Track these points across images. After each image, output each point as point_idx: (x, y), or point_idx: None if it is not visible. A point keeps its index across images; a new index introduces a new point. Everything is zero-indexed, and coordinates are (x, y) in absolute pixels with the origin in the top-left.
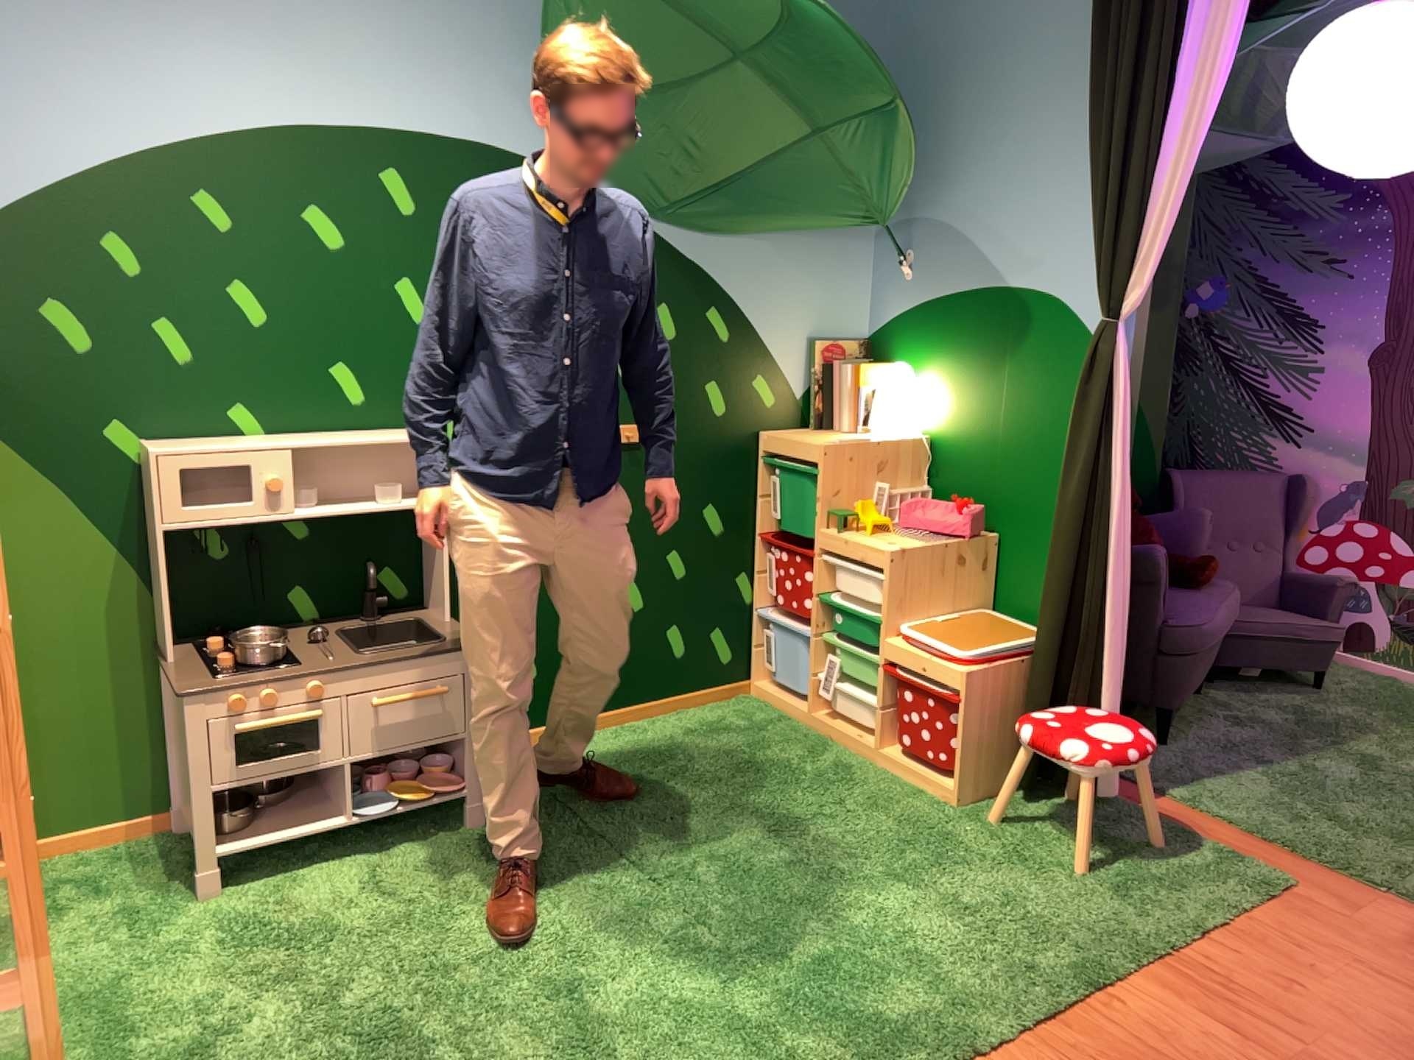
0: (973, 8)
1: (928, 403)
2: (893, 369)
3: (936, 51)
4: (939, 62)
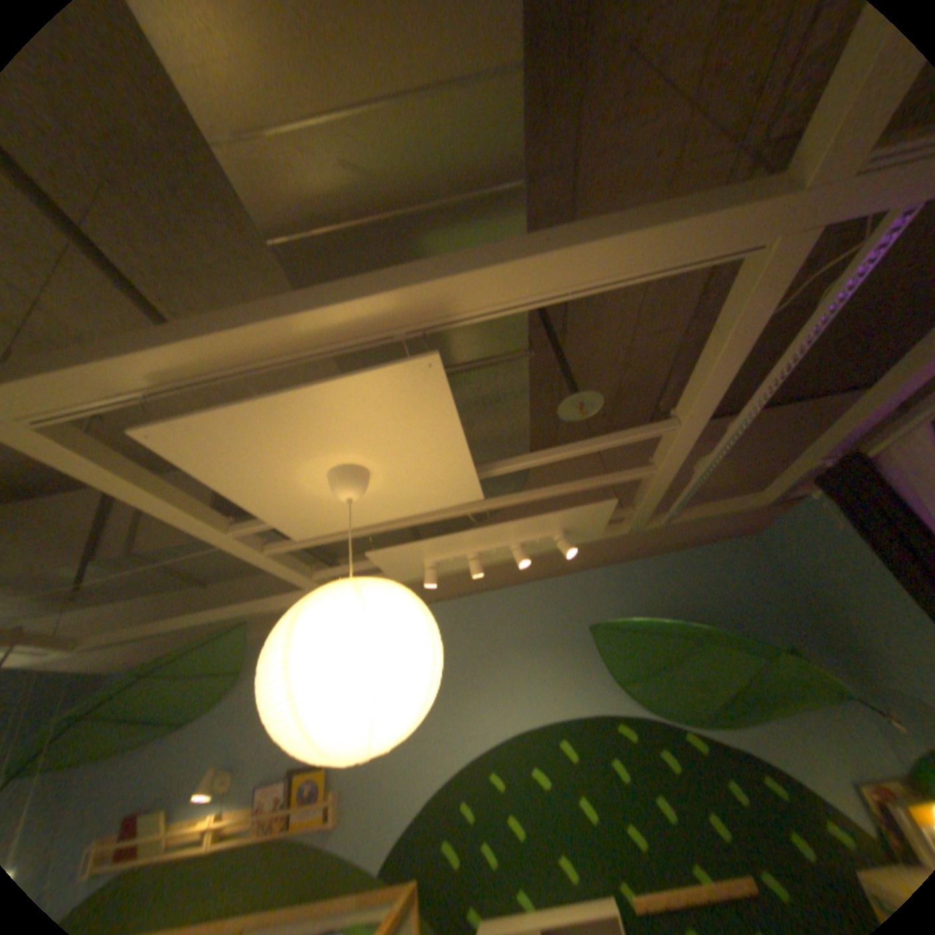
0: (827, 566)
1: None
2: None
3: (823, 590)
4: (828, 595)
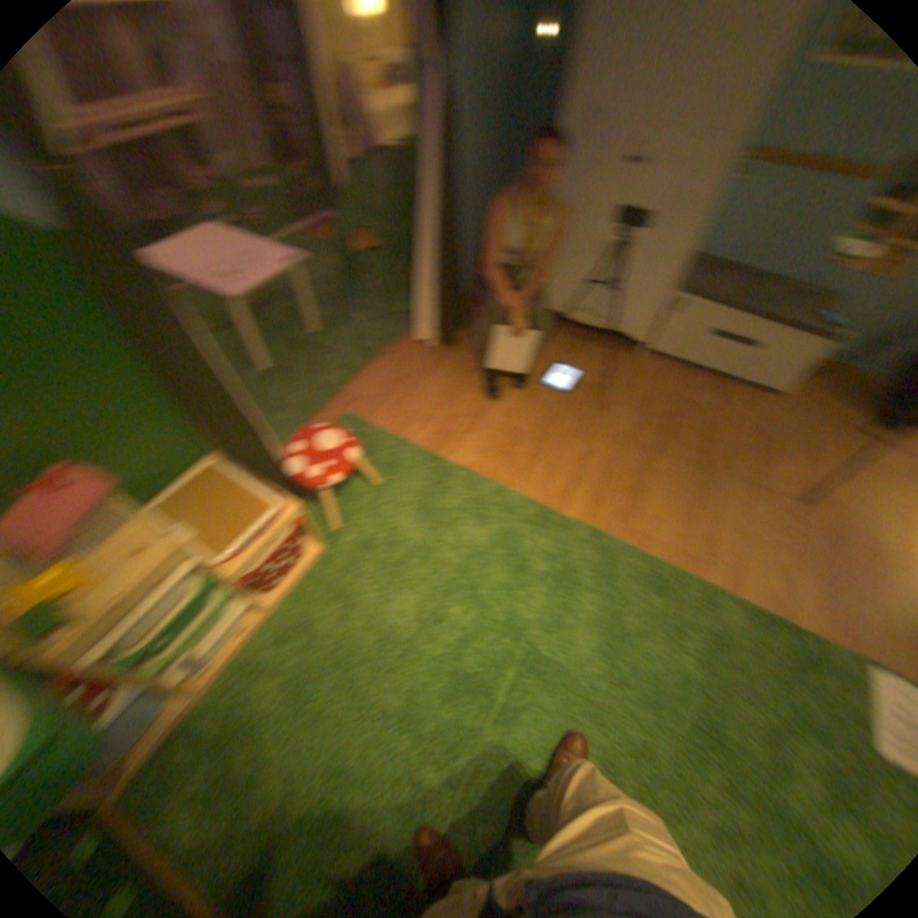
0: None
1: None
2: None
3: None
4: None
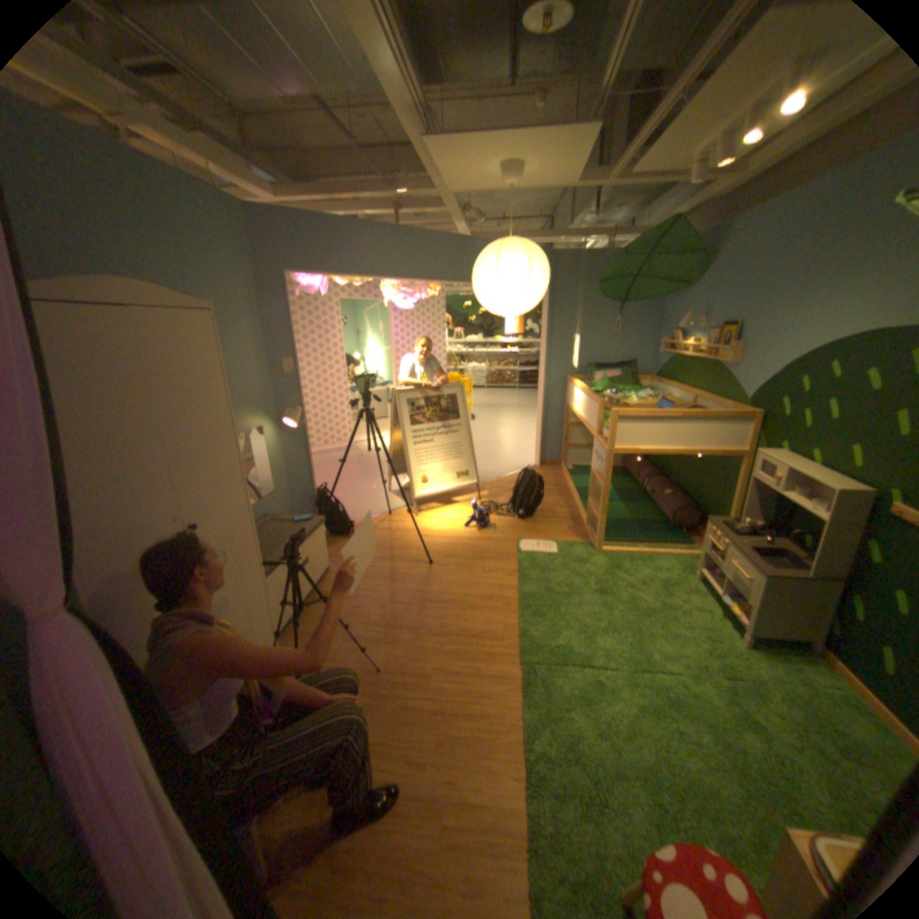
0: None
1: None
2: None
3: None
4: None
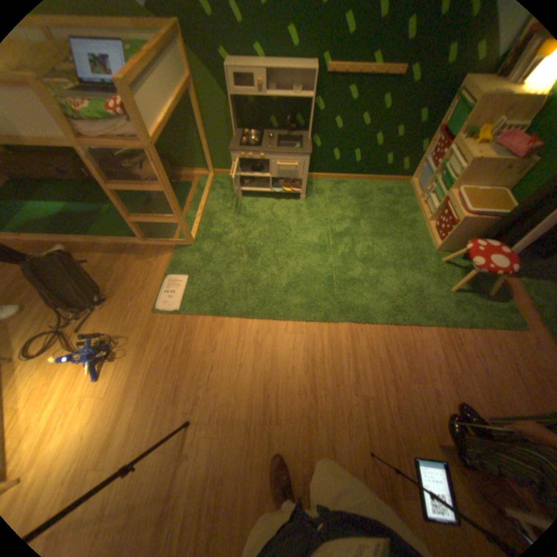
0: None
1: None
2: None
3: None
4: None
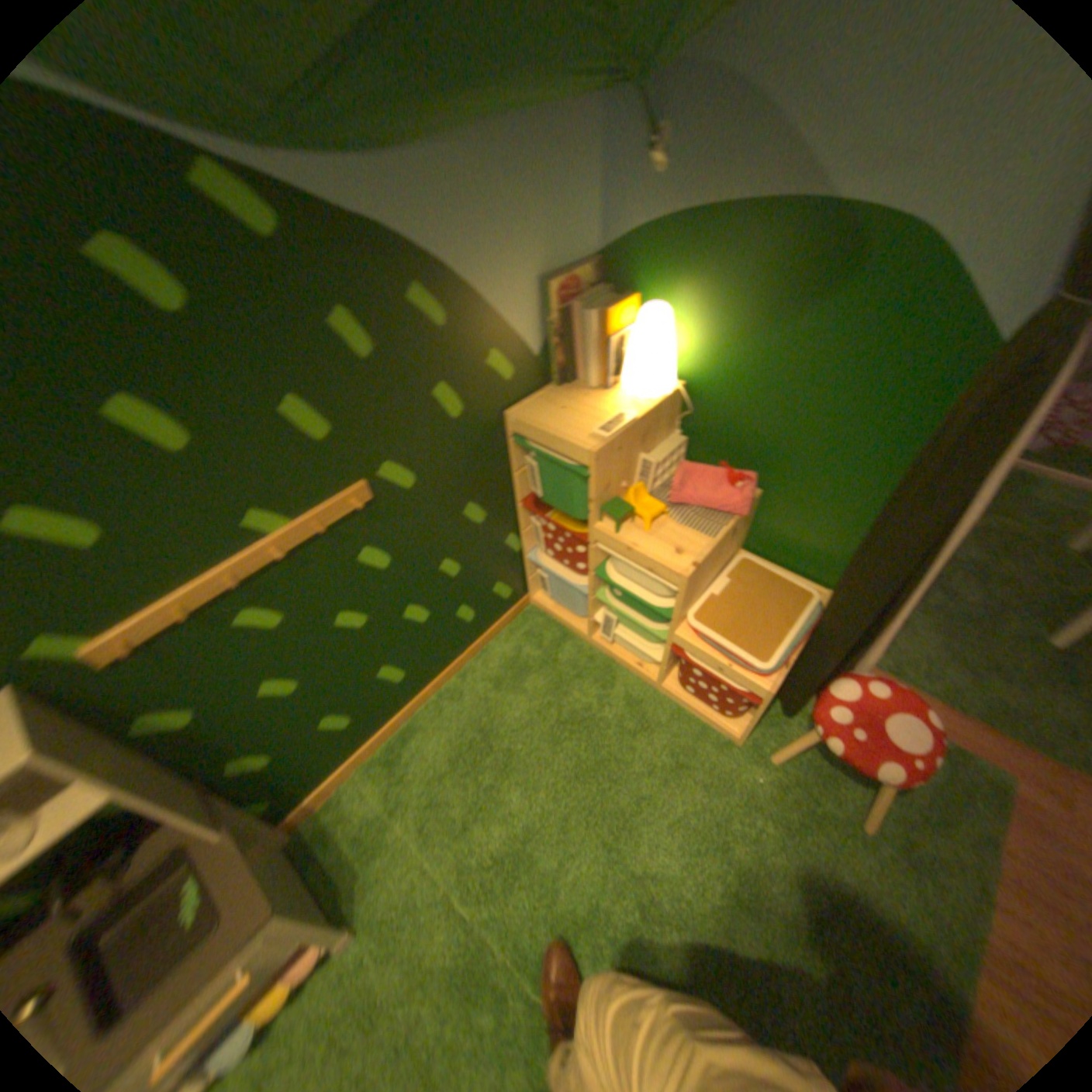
0: None
1: (681, 344)
2: (648, 313)
3: None
4: None
